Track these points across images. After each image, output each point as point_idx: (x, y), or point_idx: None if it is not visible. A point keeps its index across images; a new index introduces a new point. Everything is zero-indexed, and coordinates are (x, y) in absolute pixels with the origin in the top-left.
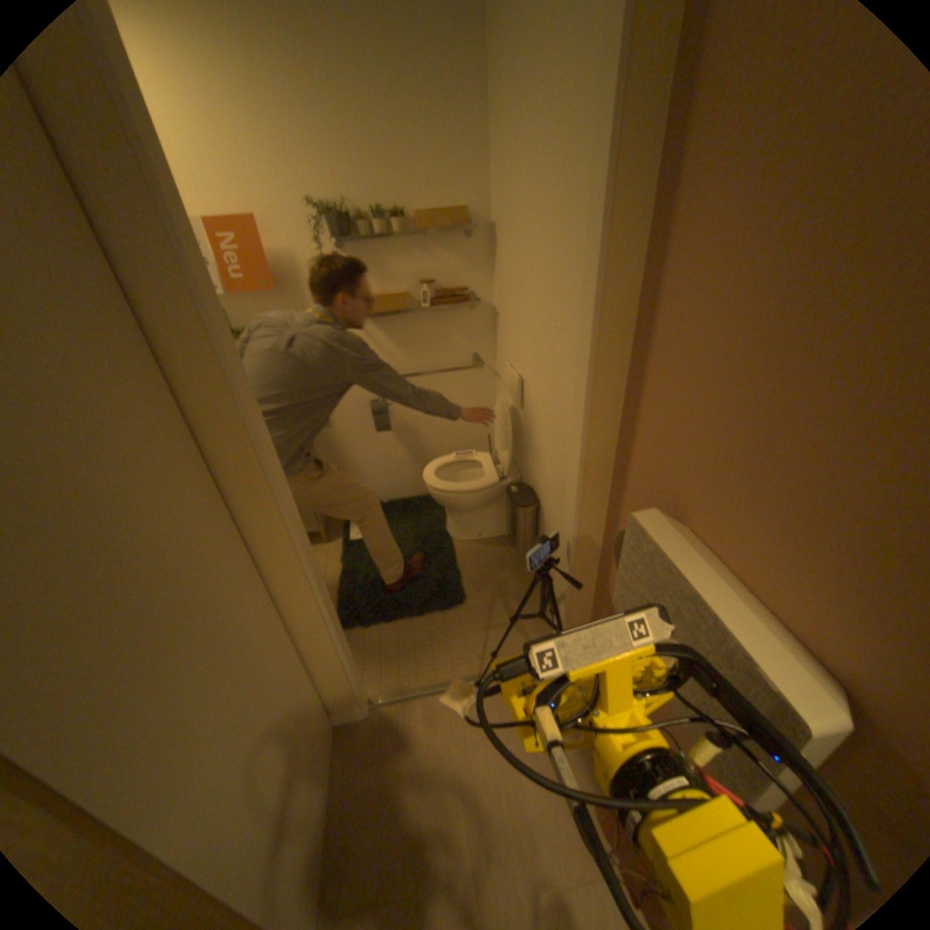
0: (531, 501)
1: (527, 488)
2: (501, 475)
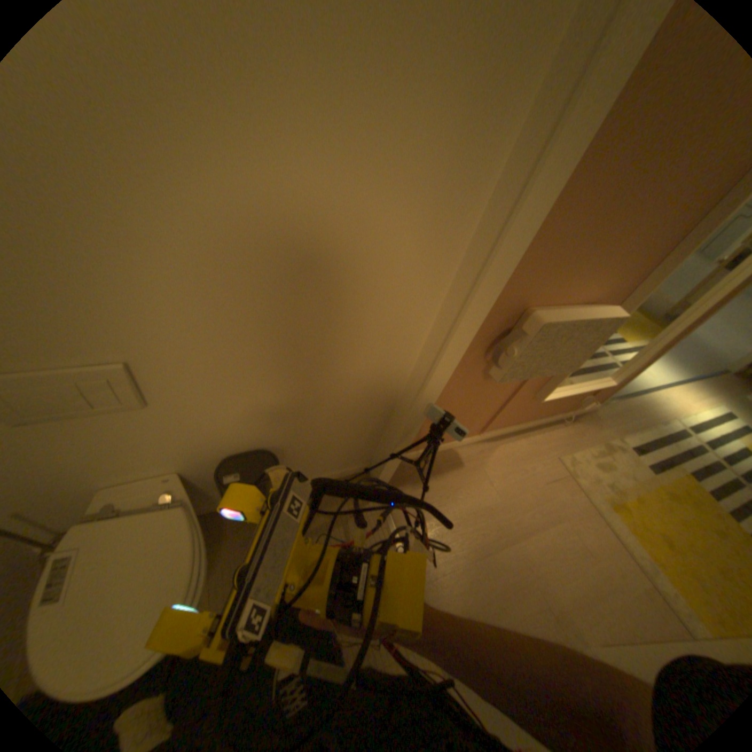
0: (260, 458)
1: (227, 462)
2: (167, 503)
